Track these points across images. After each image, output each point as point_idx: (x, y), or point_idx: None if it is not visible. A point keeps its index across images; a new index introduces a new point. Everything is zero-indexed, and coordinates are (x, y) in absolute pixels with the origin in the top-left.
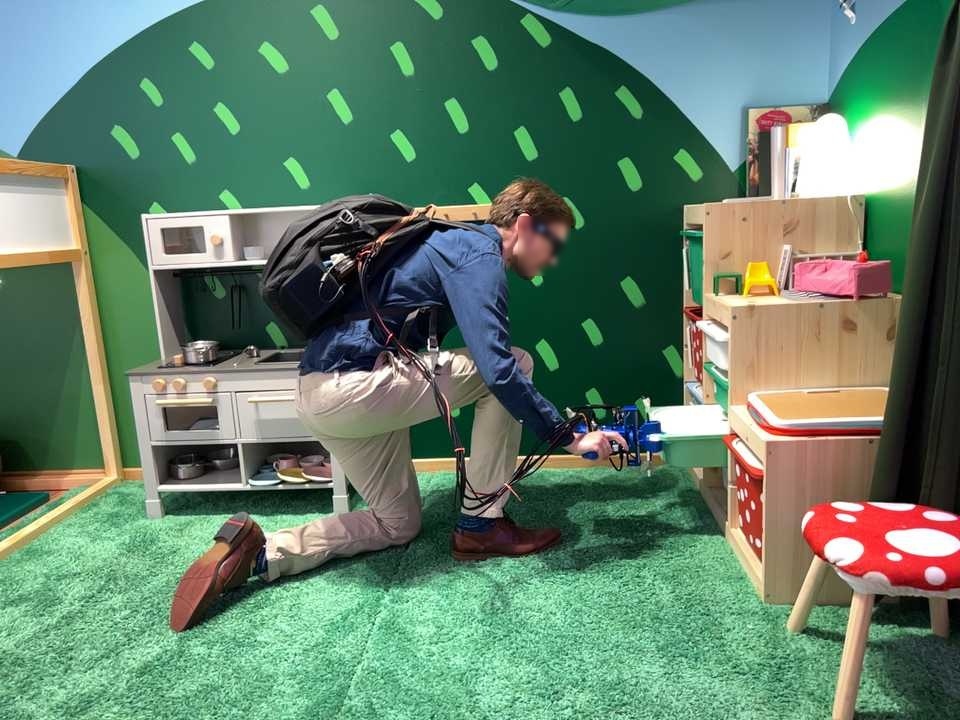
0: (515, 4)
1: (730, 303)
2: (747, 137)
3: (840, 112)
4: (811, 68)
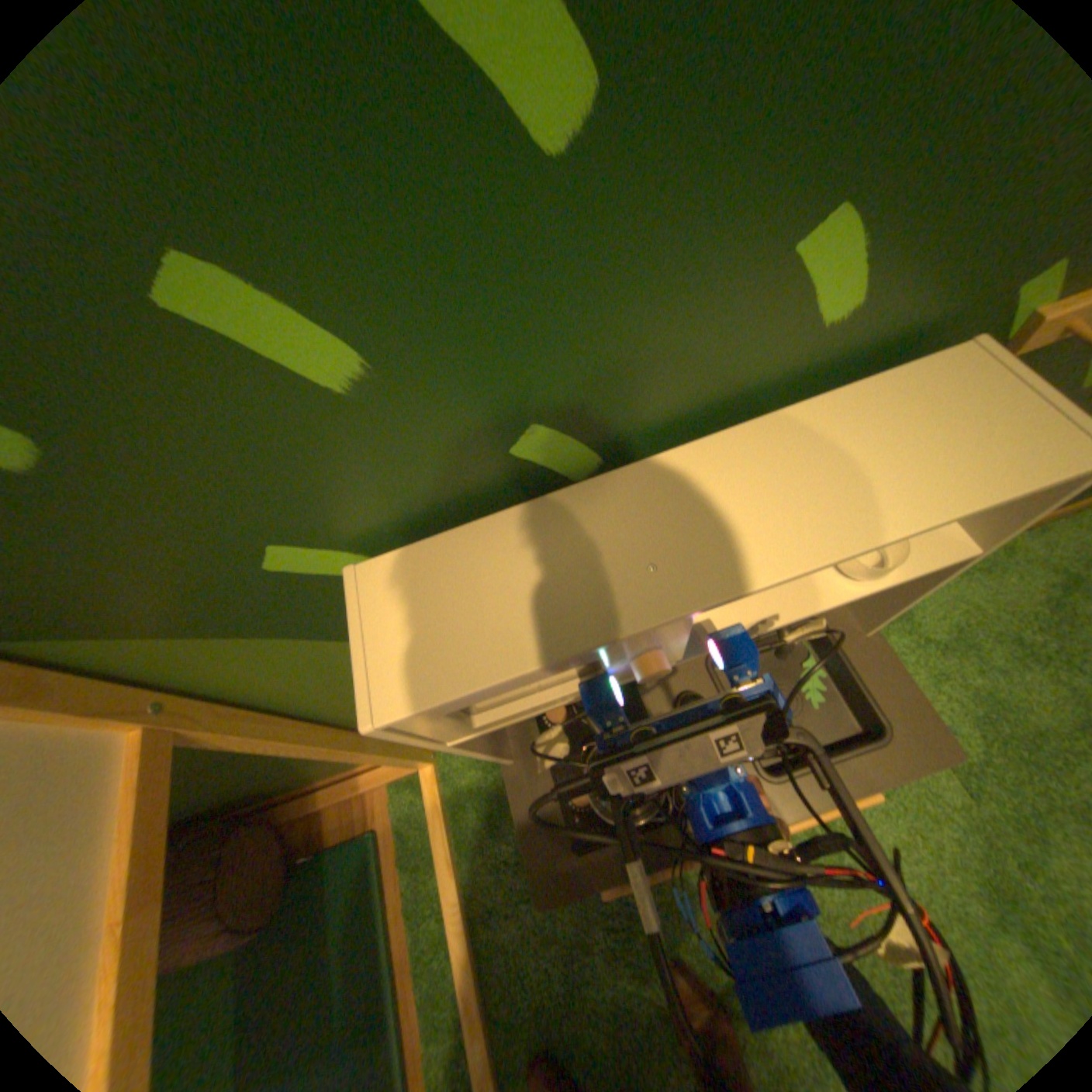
0: None
1: None
2: None
3: None
4: None
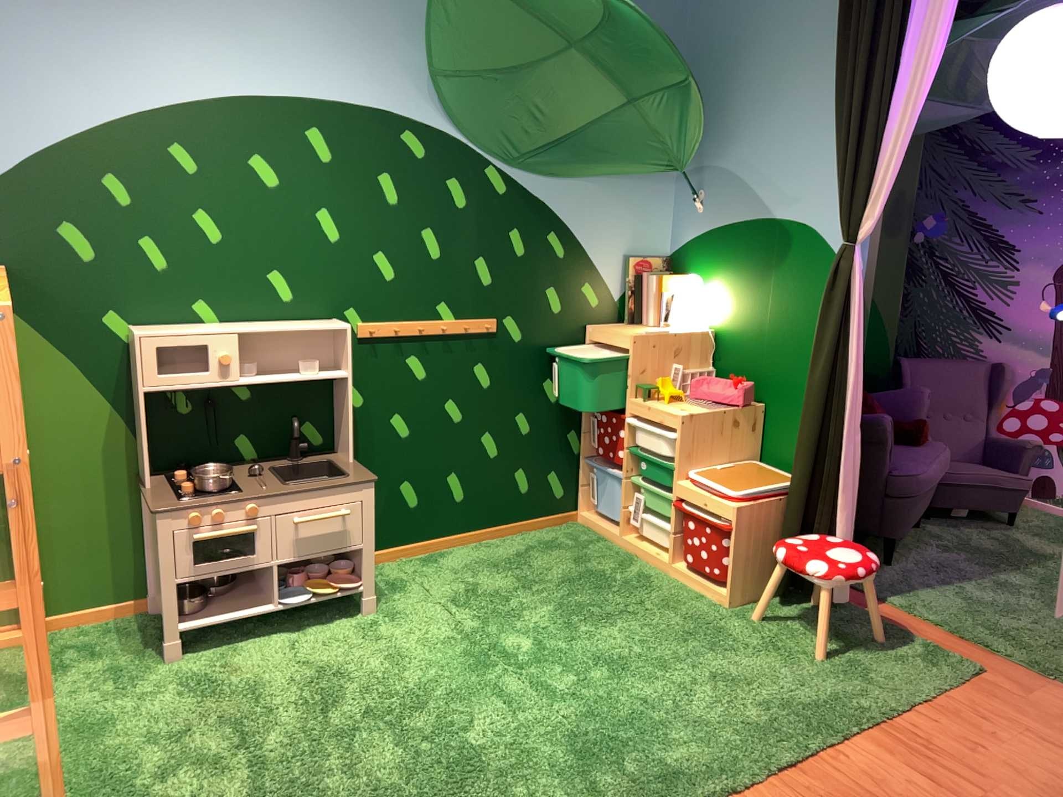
0: (483, 161)
1: (663, 409)
2: (624, 279)
3: (683, 269)
4: (660, 234)
